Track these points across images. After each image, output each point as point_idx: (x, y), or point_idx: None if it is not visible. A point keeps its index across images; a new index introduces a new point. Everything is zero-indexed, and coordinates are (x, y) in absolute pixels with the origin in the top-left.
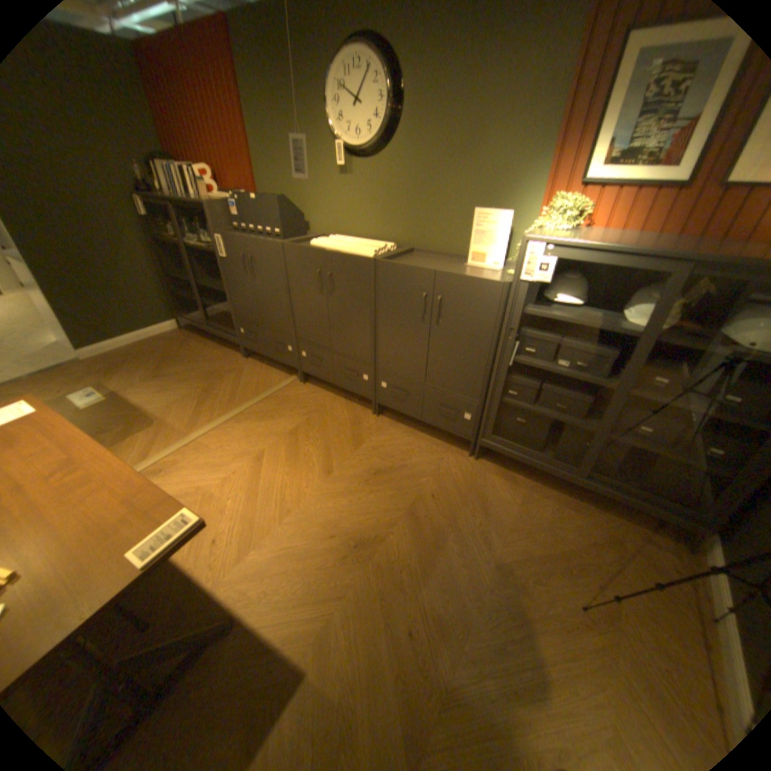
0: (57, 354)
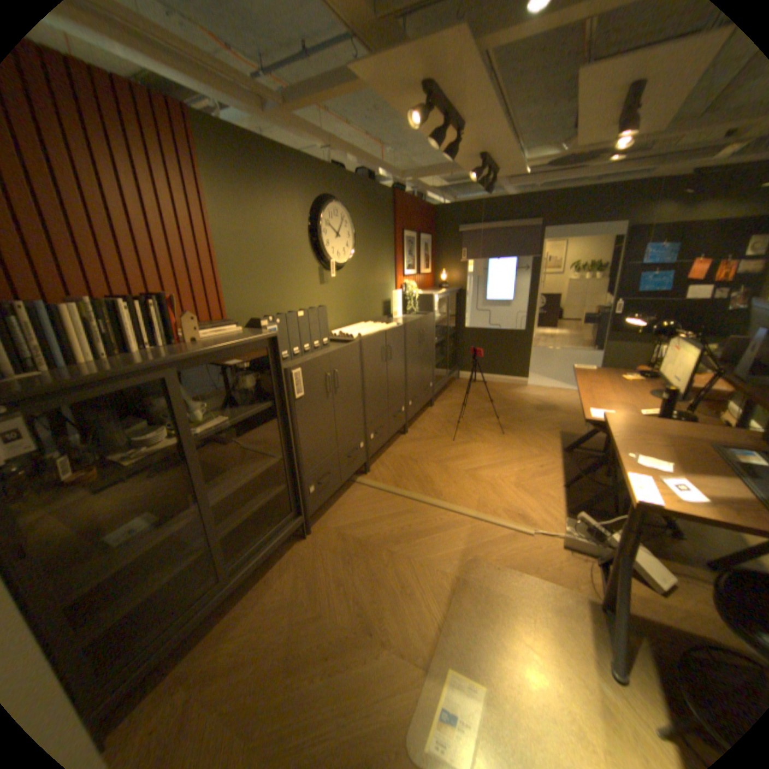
0: None
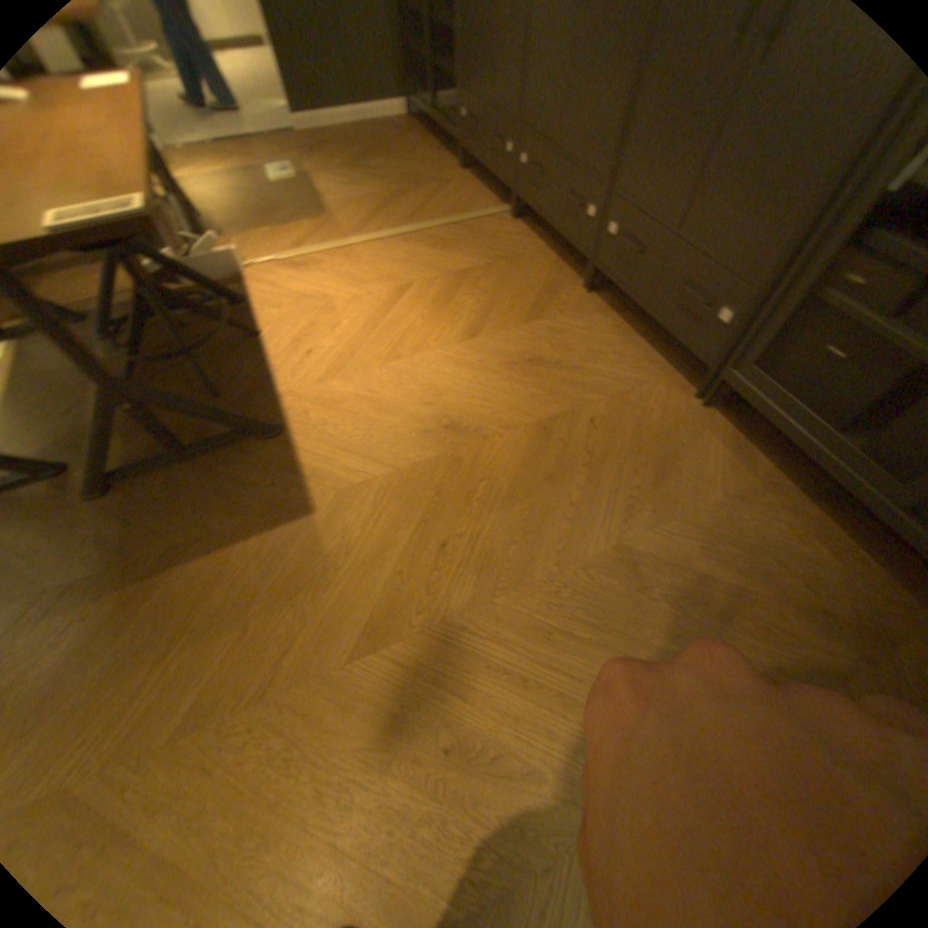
0: (274, 119)
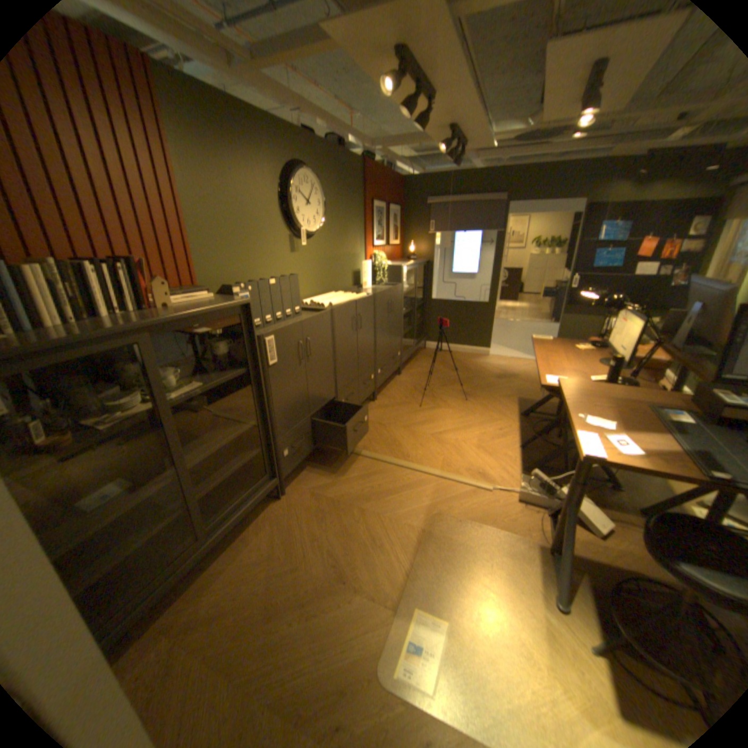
0: None
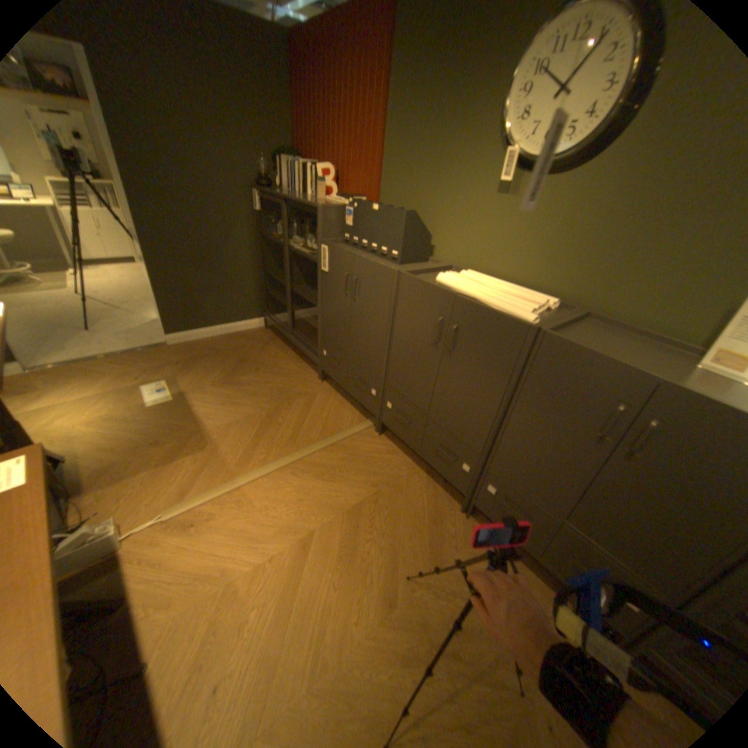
0: (152, 335)
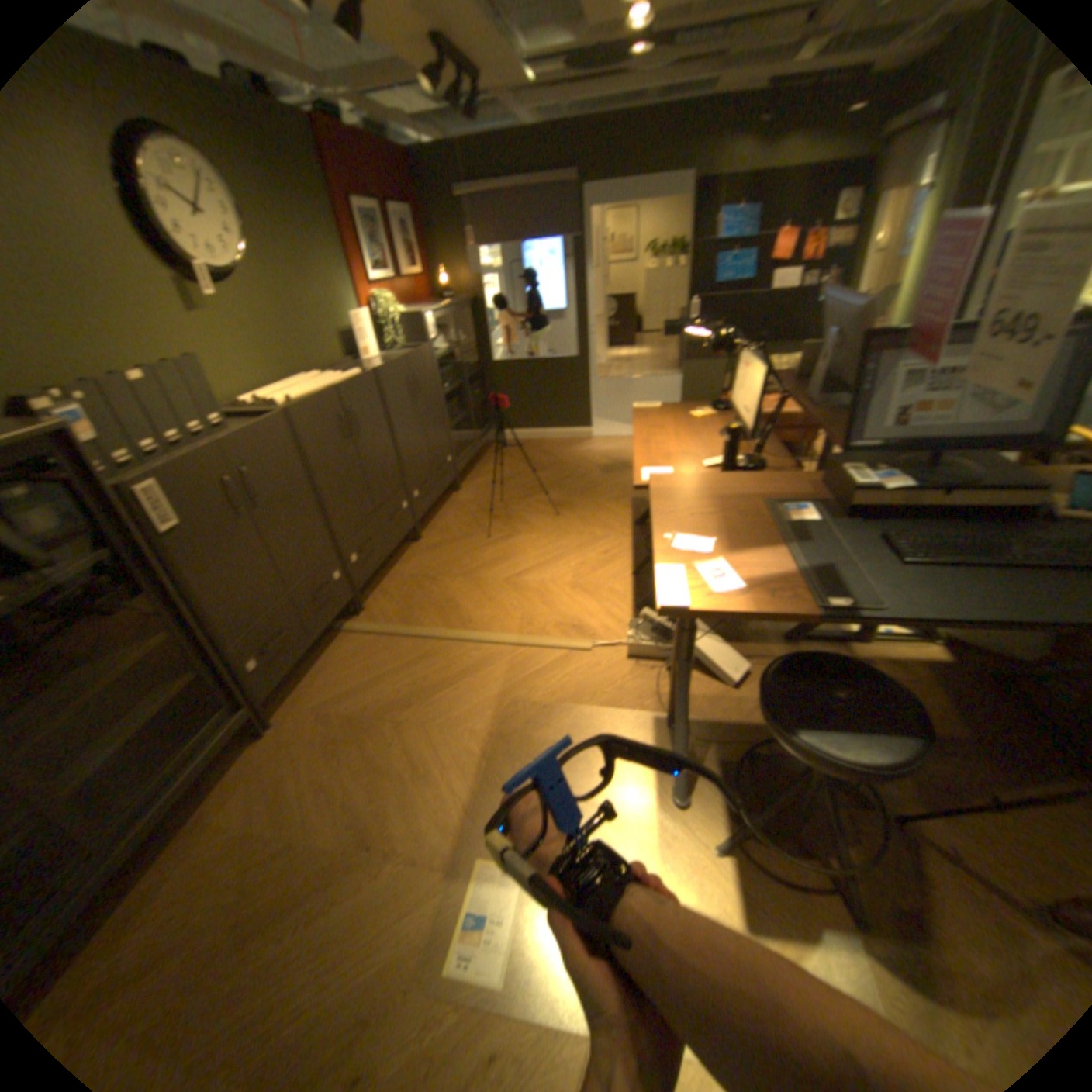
0: None
